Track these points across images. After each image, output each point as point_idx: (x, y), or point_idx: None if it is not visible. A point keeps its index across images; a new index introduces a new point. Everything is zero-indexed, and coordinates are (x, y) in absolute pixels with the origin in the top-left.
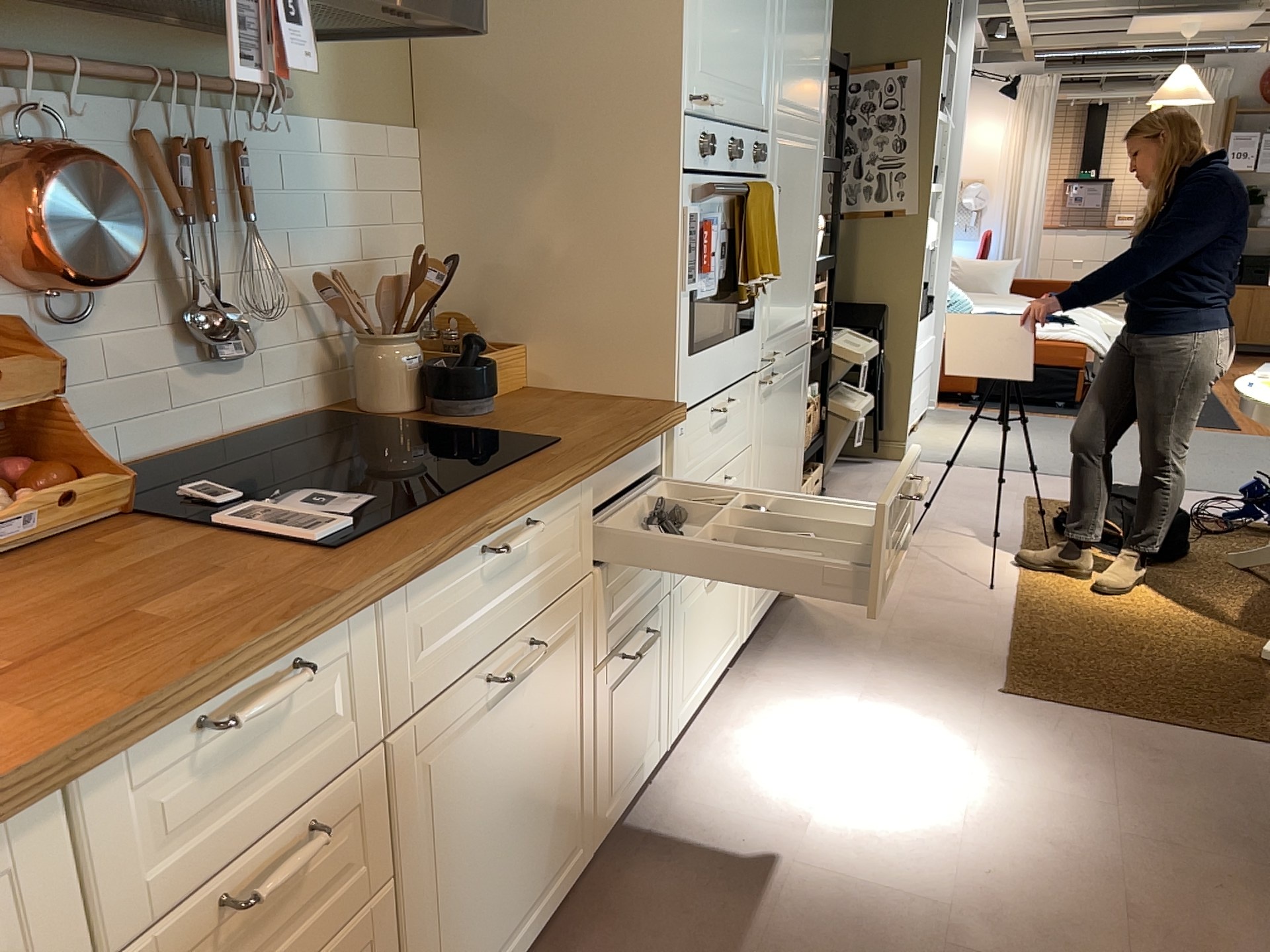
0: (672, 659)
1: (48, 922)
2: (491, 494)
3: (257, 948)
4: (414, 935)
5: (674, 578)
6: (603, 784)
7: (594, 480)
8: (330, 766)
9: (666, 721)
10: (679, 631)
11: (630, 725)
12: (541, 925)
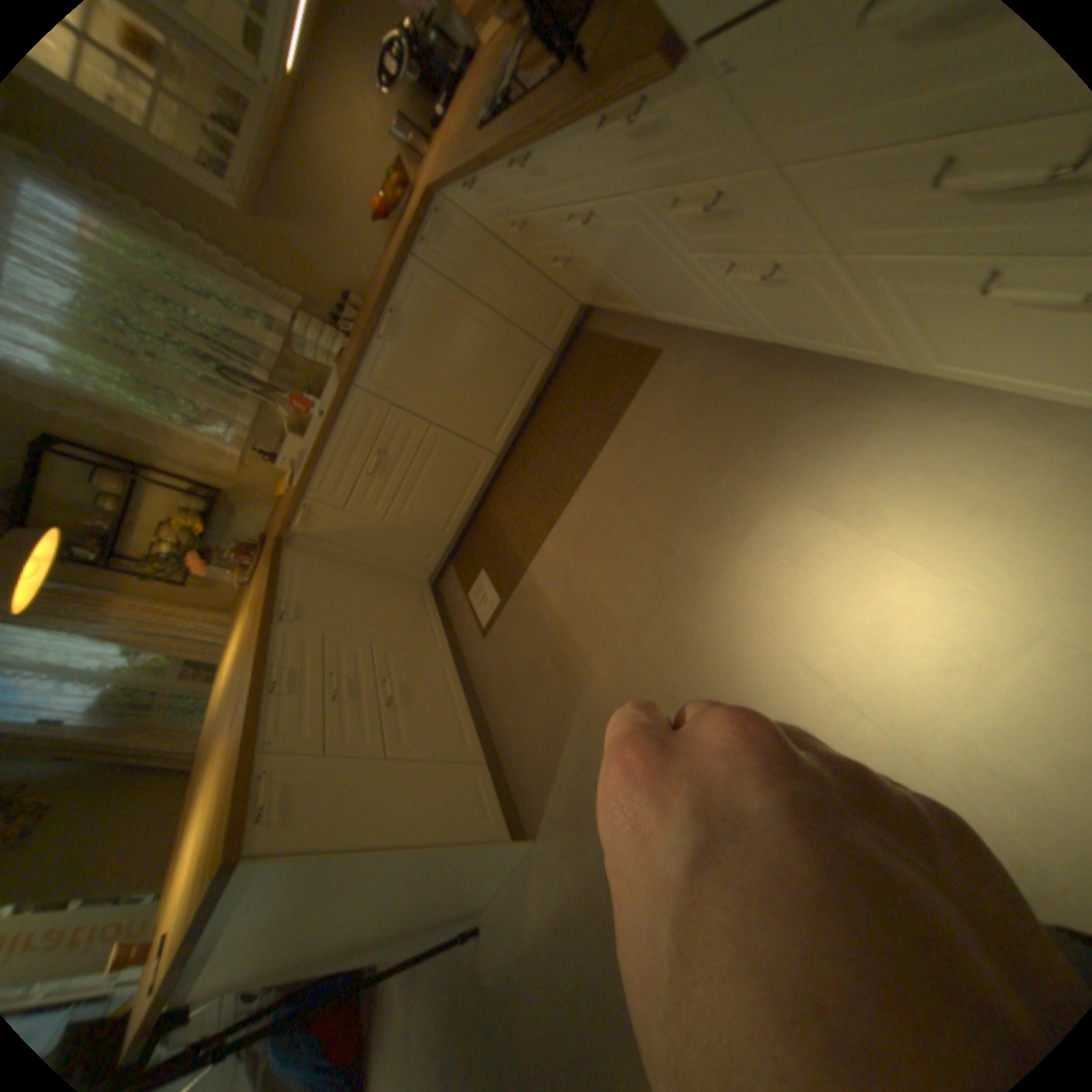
0: (880, 309)
1: (476, 204)
2: (498, 129)
3: (538, 237)
4: (610, 274)
5: (833, 240)
6: (764, 317)
7: (569, 130)
8: (516, 208)
9: (898, 349)
10: (892, 295)
11: (790, 309)
12: (726, 331)
